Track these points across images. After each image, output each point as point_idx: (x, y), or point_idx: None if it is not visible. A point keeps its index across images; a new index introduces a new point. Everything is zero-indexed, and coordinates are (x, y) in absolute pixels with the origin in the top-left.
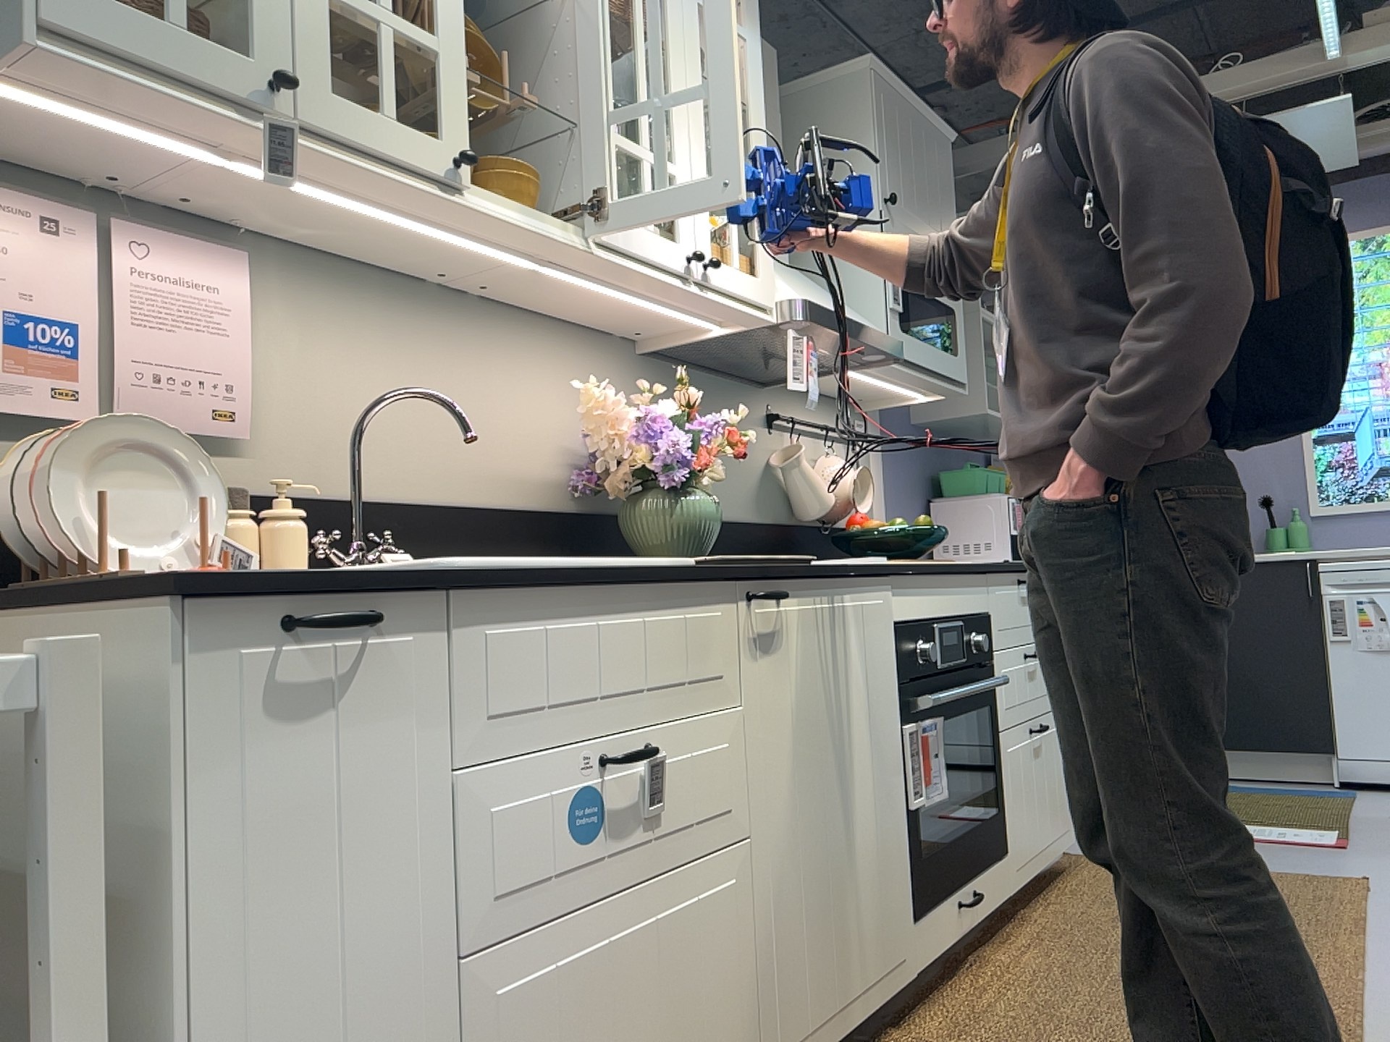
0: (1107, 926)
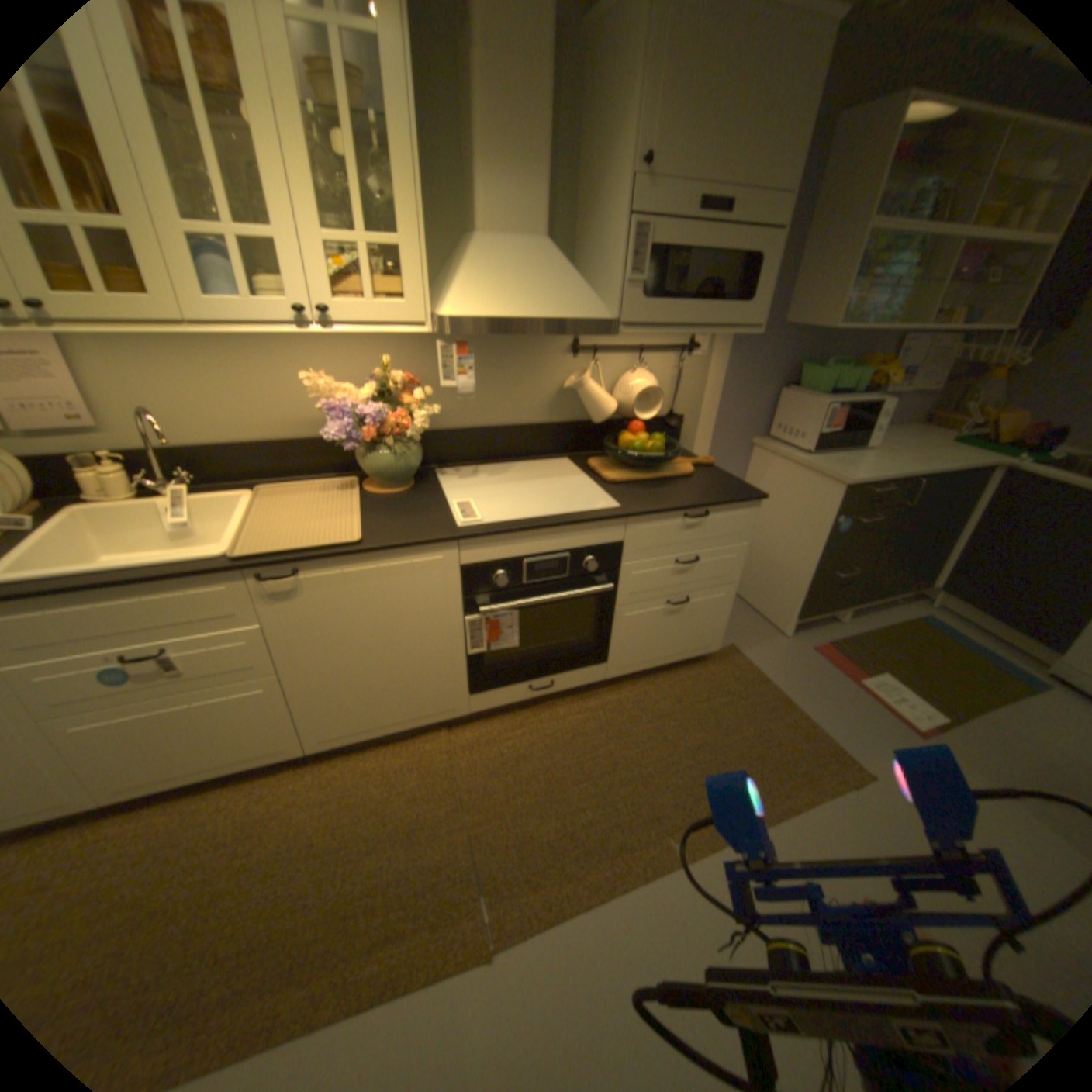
0: (646, 721)
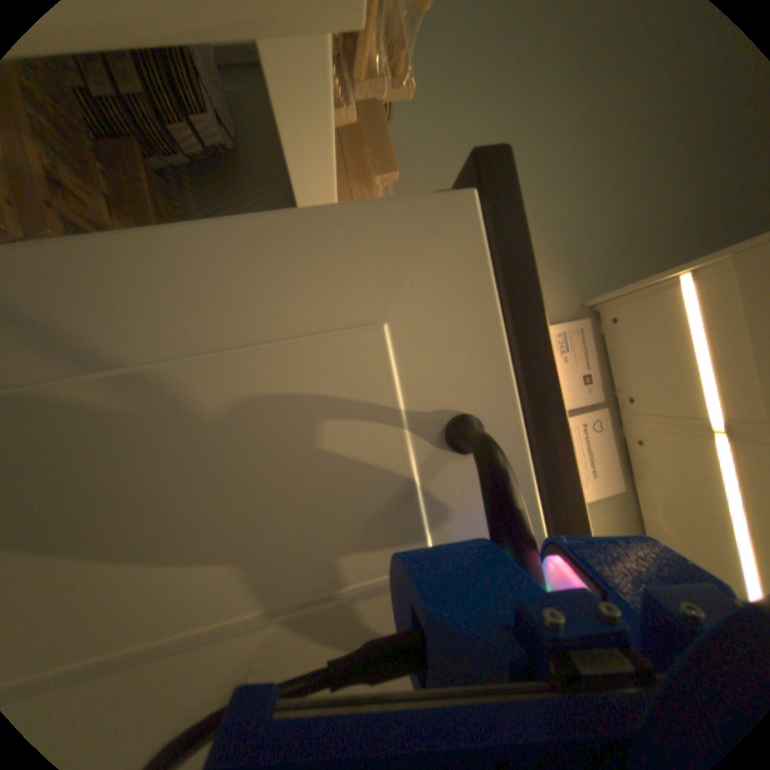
0: None
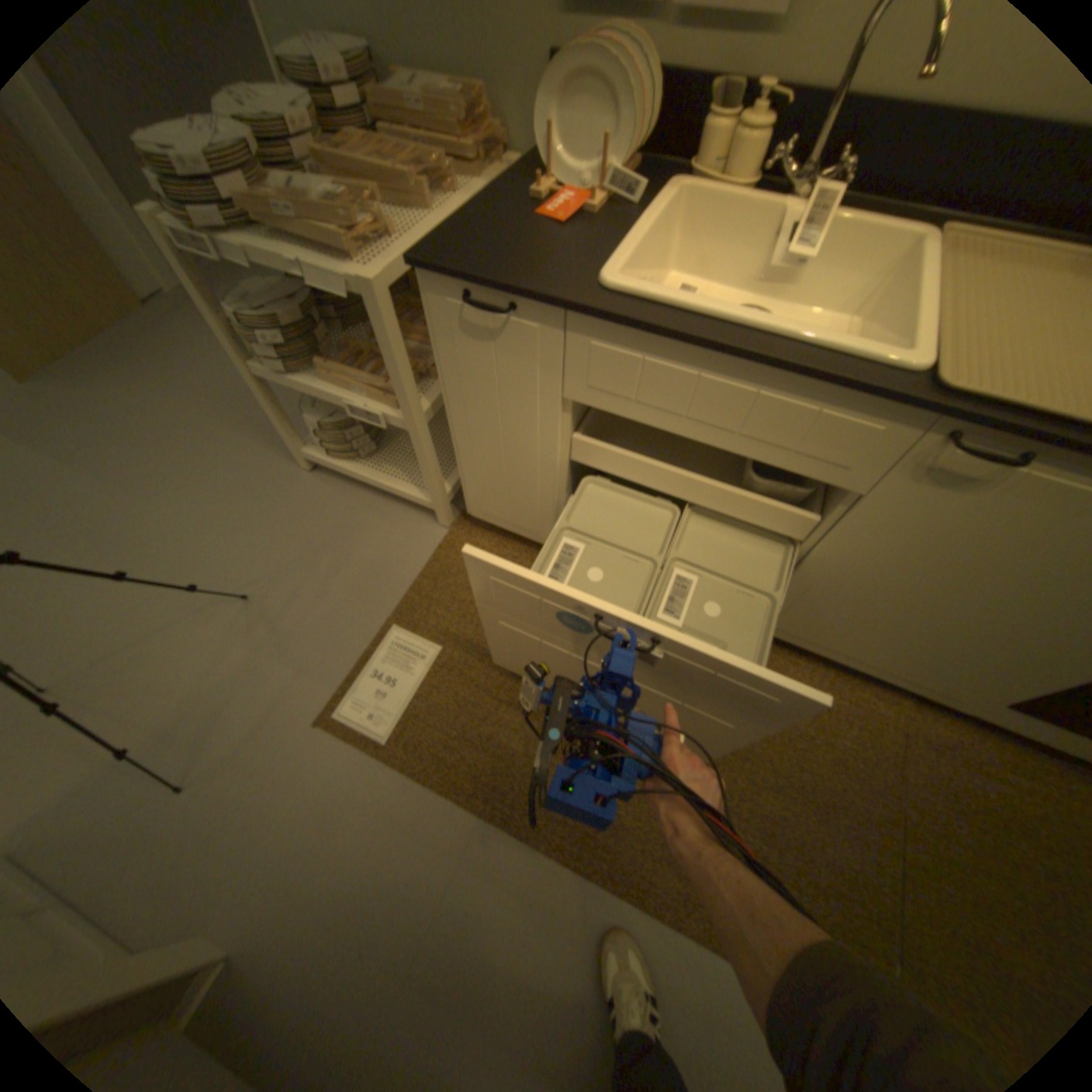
0: None
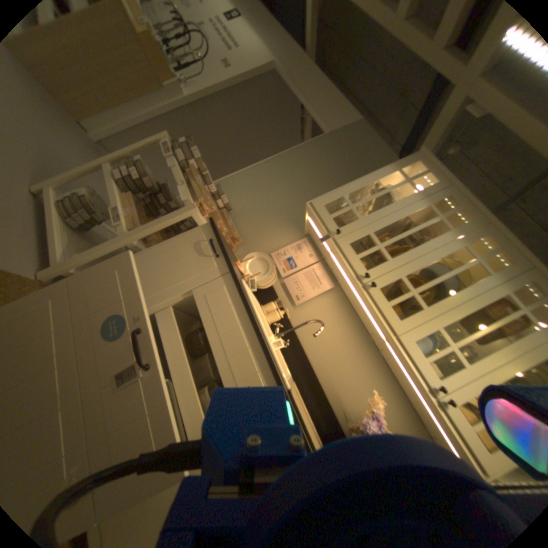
0: None
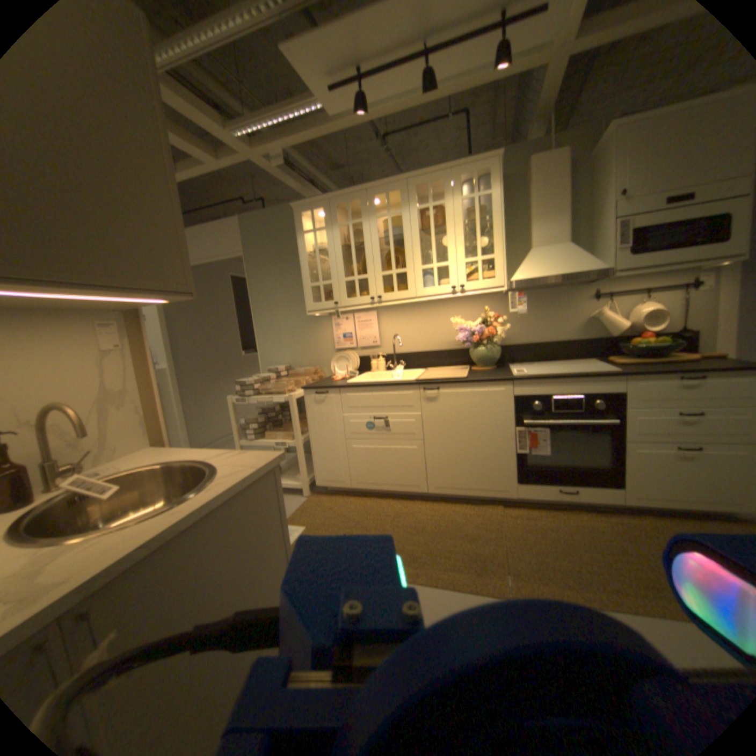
0: (661, 539)
